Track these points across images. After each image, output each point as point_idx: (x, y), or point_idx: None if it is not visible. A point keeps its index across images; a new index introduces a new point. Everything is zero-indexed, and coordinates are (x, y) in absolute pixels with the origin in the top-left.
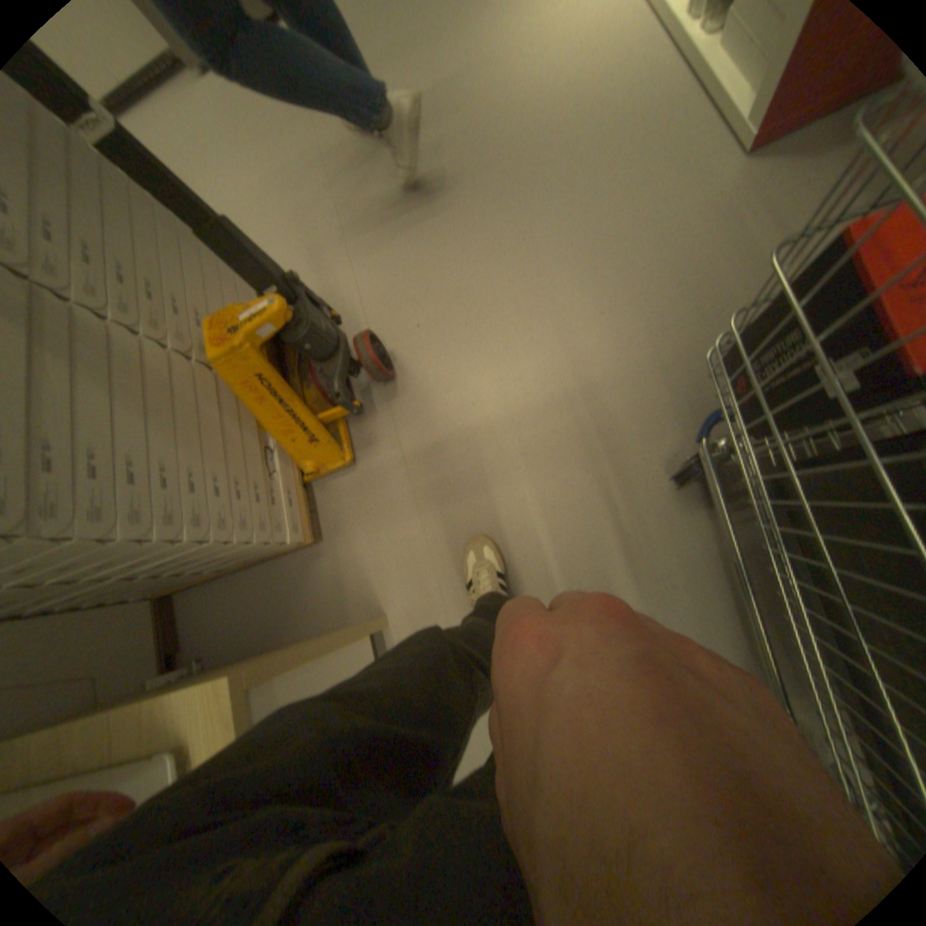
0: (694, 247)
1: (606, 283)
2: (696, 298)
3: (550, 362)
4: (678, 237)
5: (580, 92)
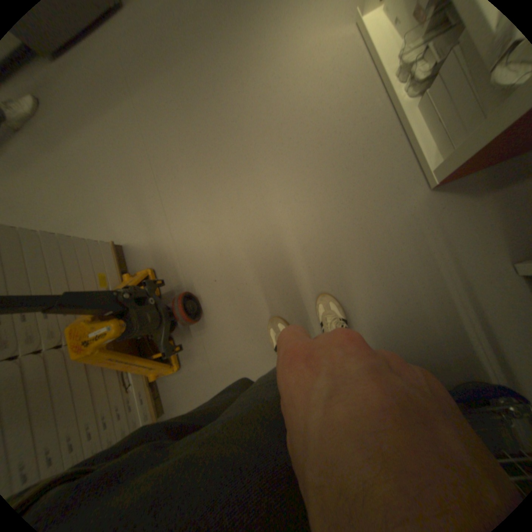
0: (392, 253)
1: (335, 270)
2: (392, 289)
3: (300, 319)
4: (382, 244)
5: (320, 121)
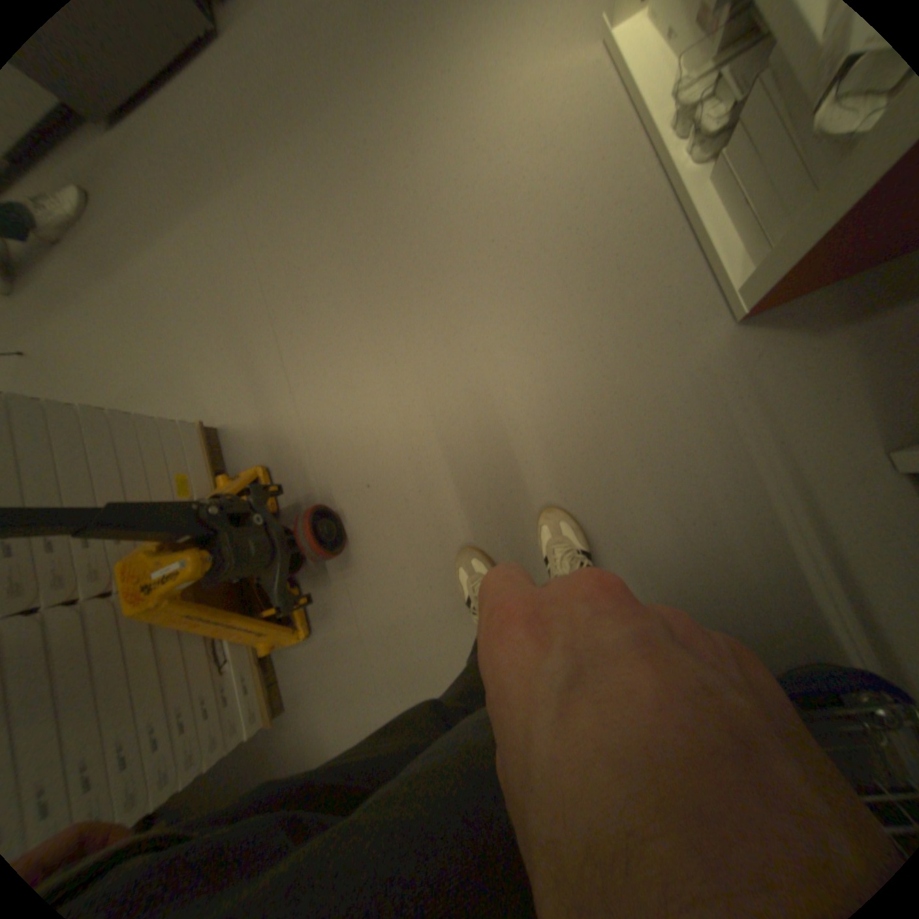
0: (670, 436)
1: (571, 466)
2: (670, 500)
3: (511, 552)
4: (653, 420)
5: (544, 211)
